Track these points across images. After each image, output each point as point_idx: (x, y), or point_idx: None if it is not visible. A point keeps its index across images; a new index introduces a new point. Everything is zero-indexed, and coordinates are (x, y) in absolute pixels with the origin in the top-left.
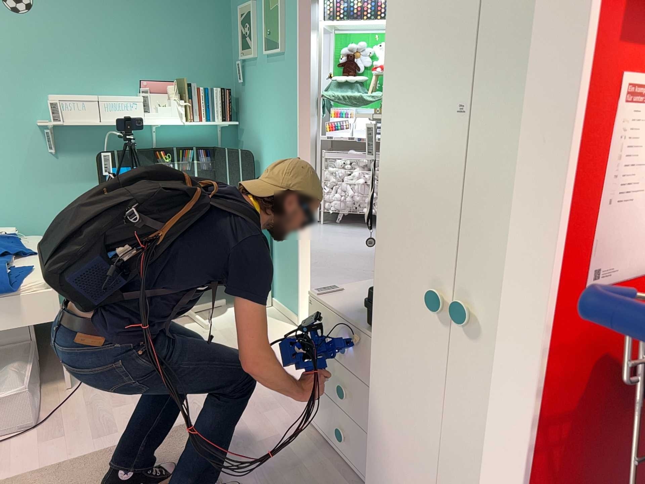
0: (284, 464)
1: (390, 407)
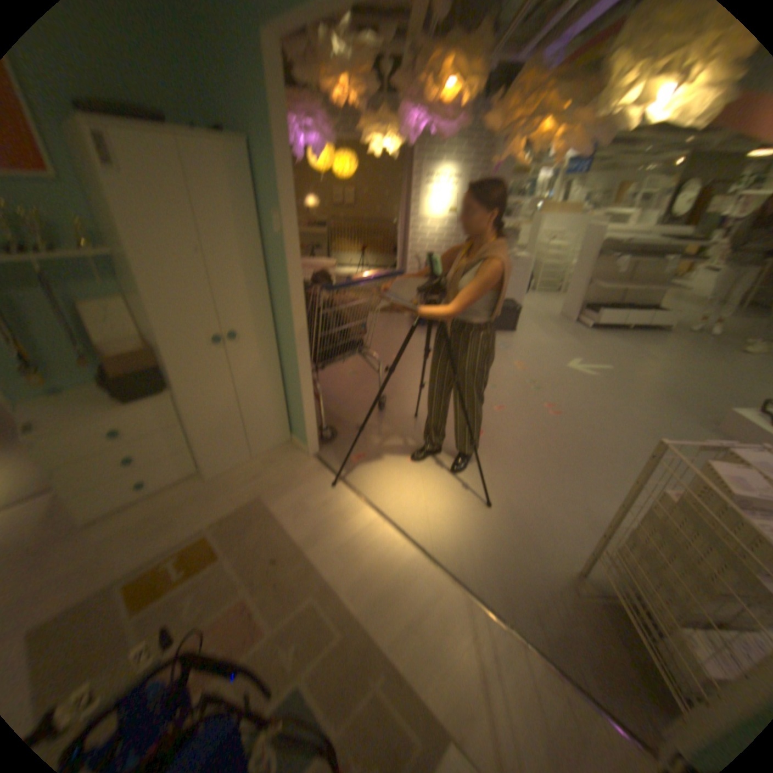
0: (131, 537)
1: (199, 414)
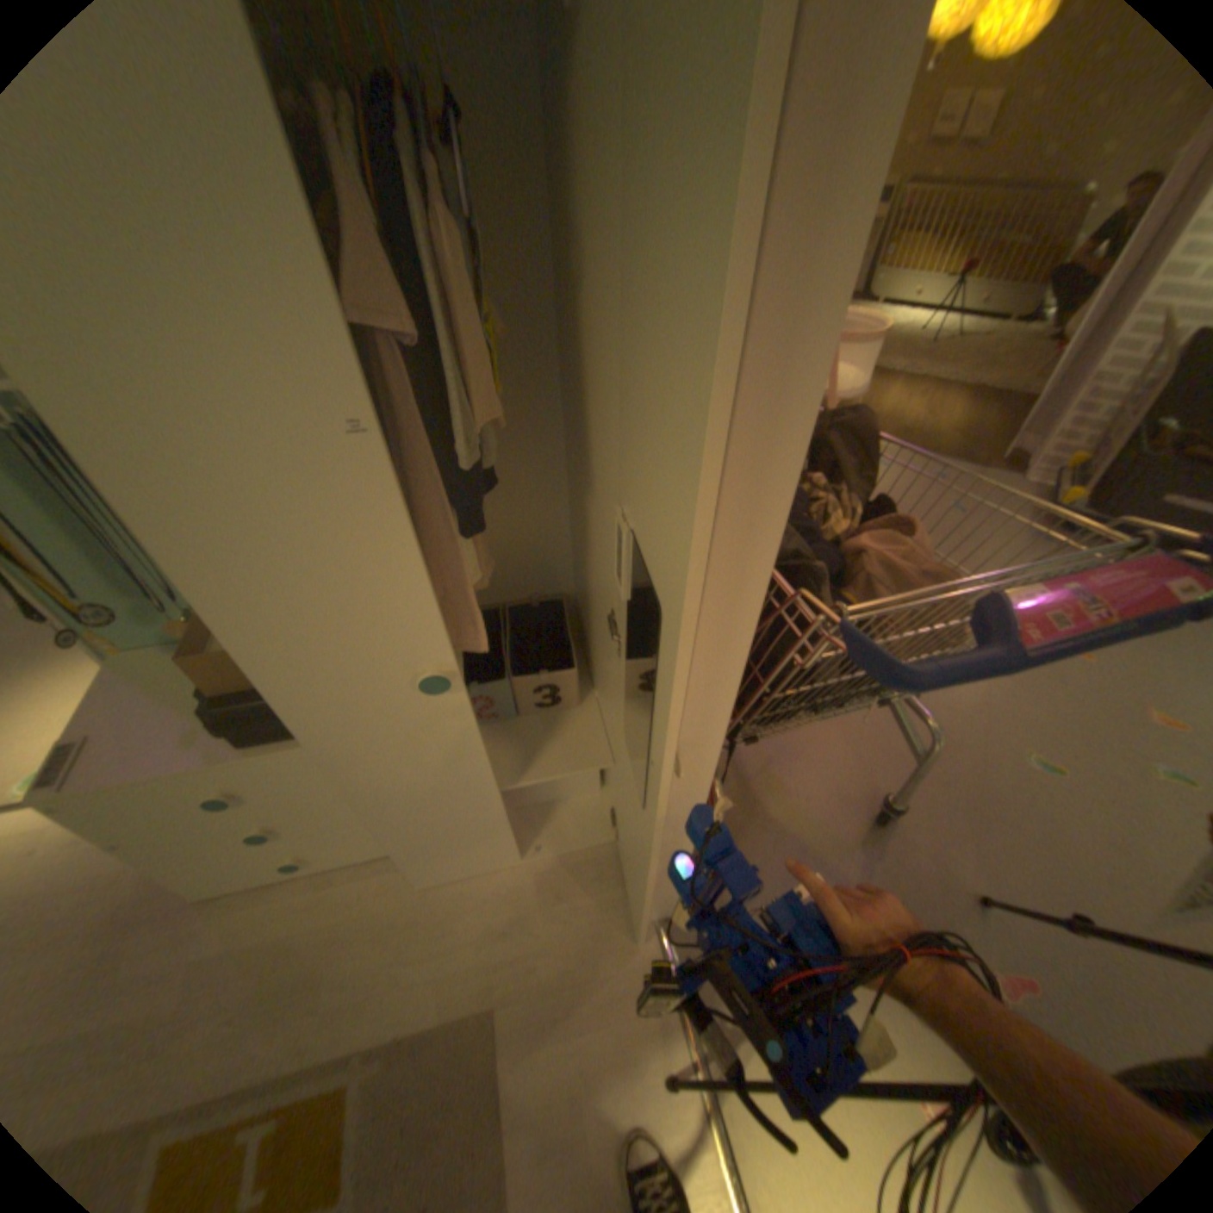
0: (255, 968)
1: (401, 801)
